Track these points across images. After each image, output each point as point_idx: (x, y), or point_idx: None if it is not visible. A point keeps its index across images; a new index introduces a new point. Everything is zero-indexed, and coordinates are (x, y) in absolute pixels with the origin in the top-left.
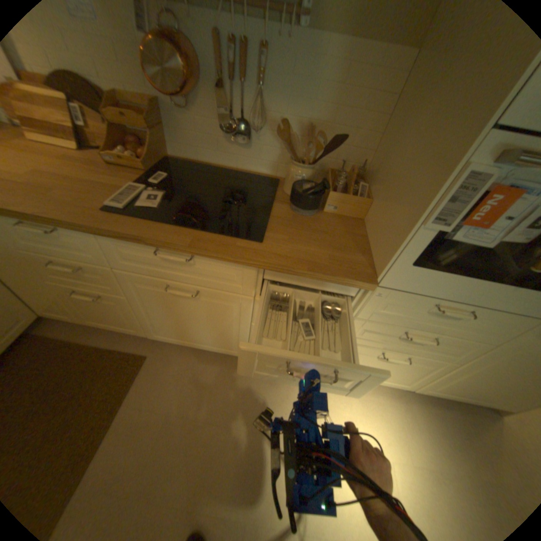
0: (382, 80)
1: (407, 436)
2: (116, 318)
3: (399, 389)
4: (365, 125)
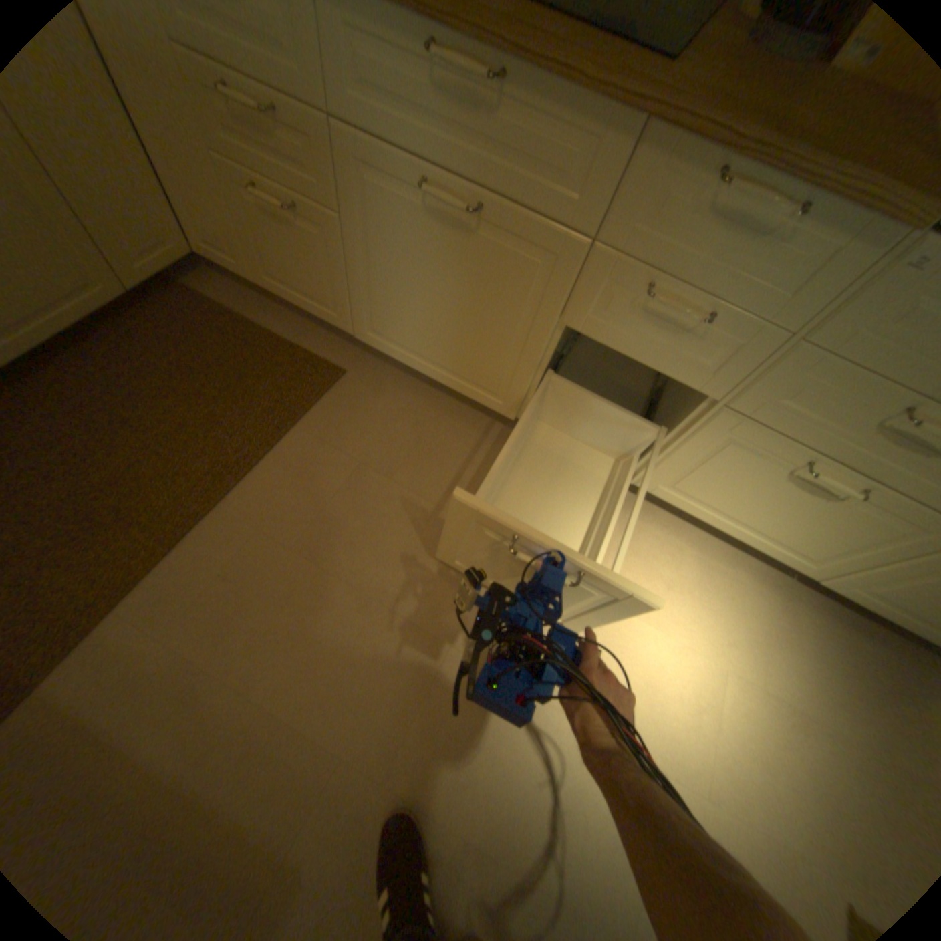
0: None
1: (771, 645)
2: (313, 274)
3: (791, 567)
4: None
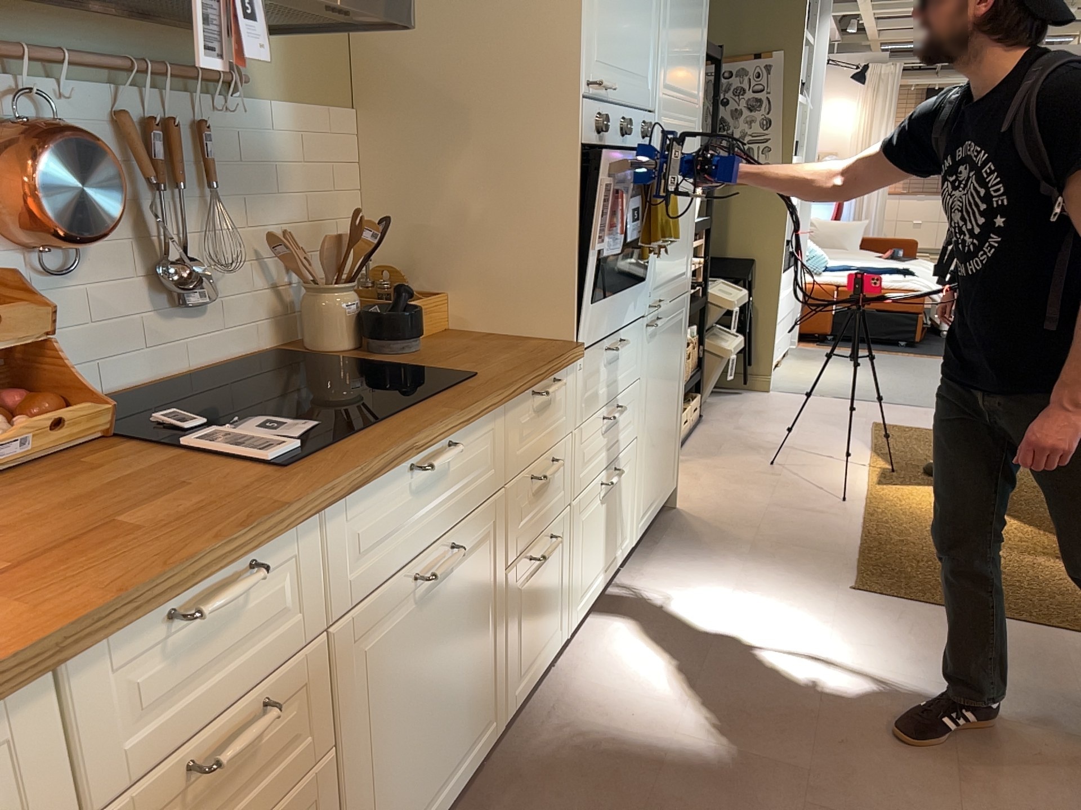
0: (343, 153)
1: (687, 590)
2: None
3: (623, 556)
4: (346, 214)
